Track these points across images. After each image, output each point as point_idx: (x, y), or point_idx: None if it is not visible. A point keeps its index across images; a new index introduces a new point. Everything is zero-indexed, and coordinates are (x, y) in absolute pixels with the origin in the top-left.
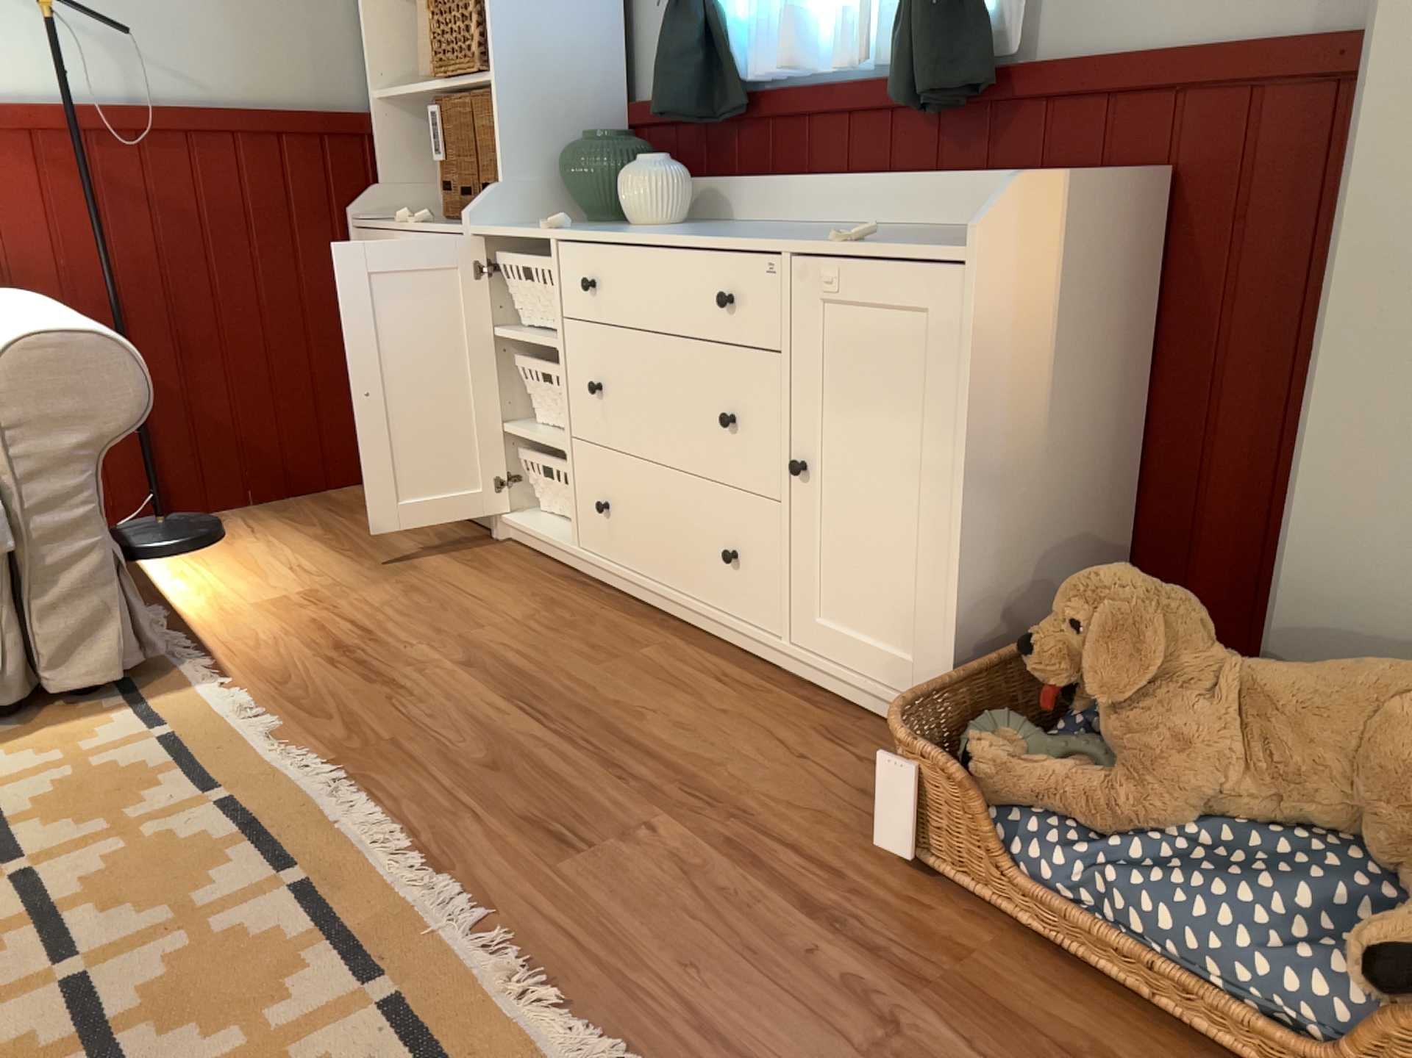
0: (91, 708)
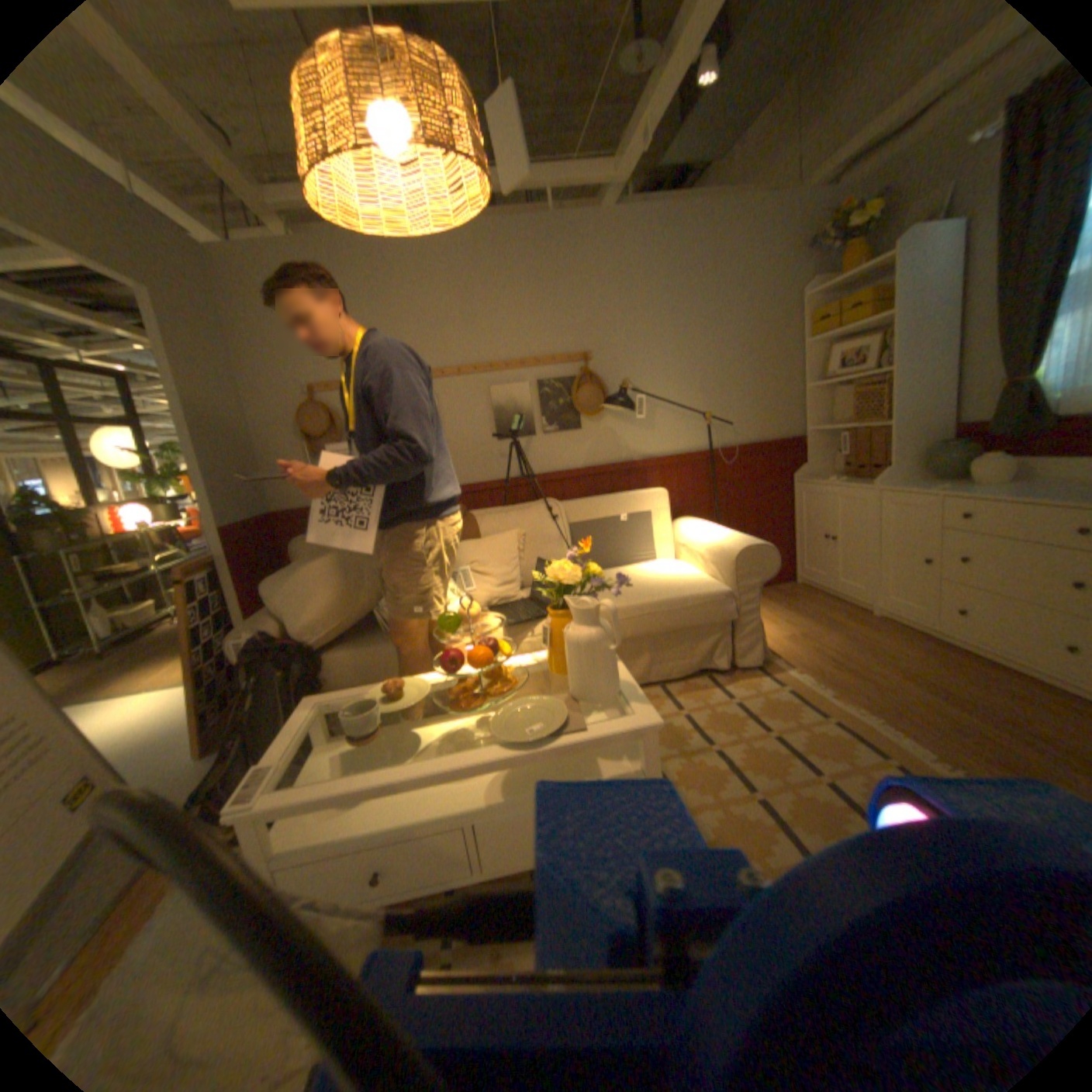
0: (750, 675)
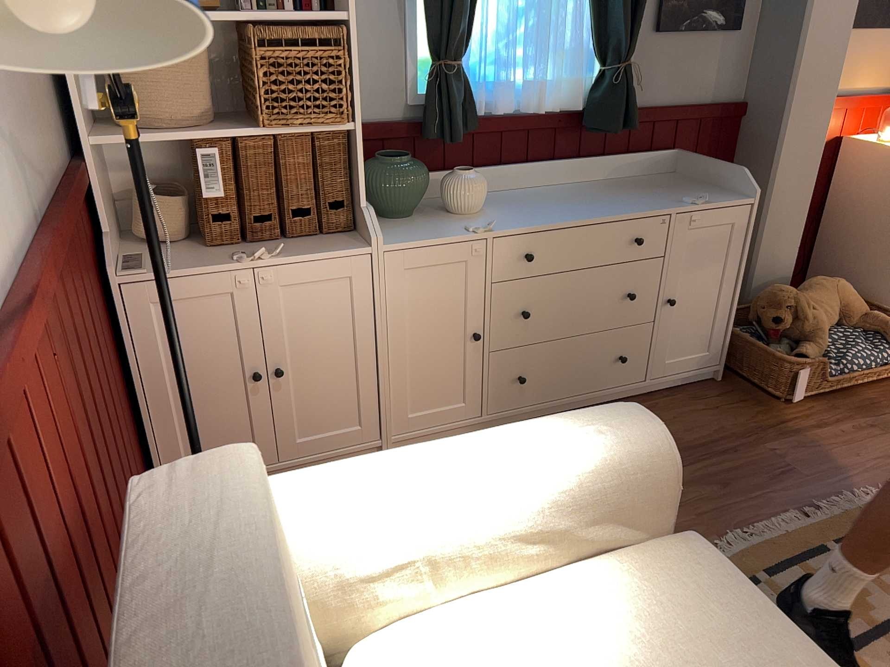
0: None
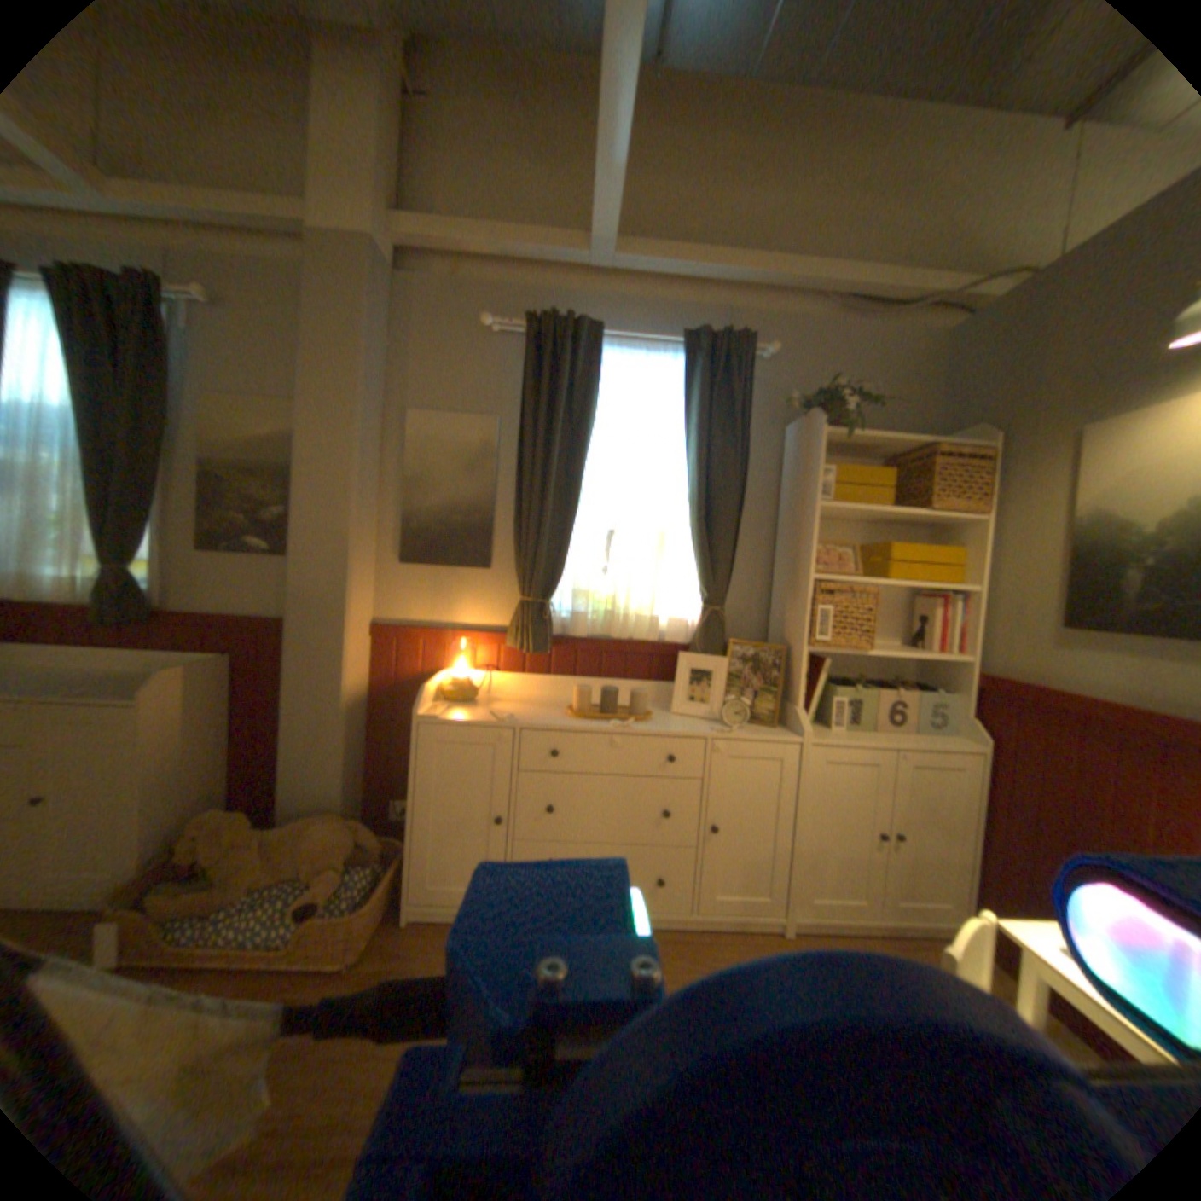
0: None
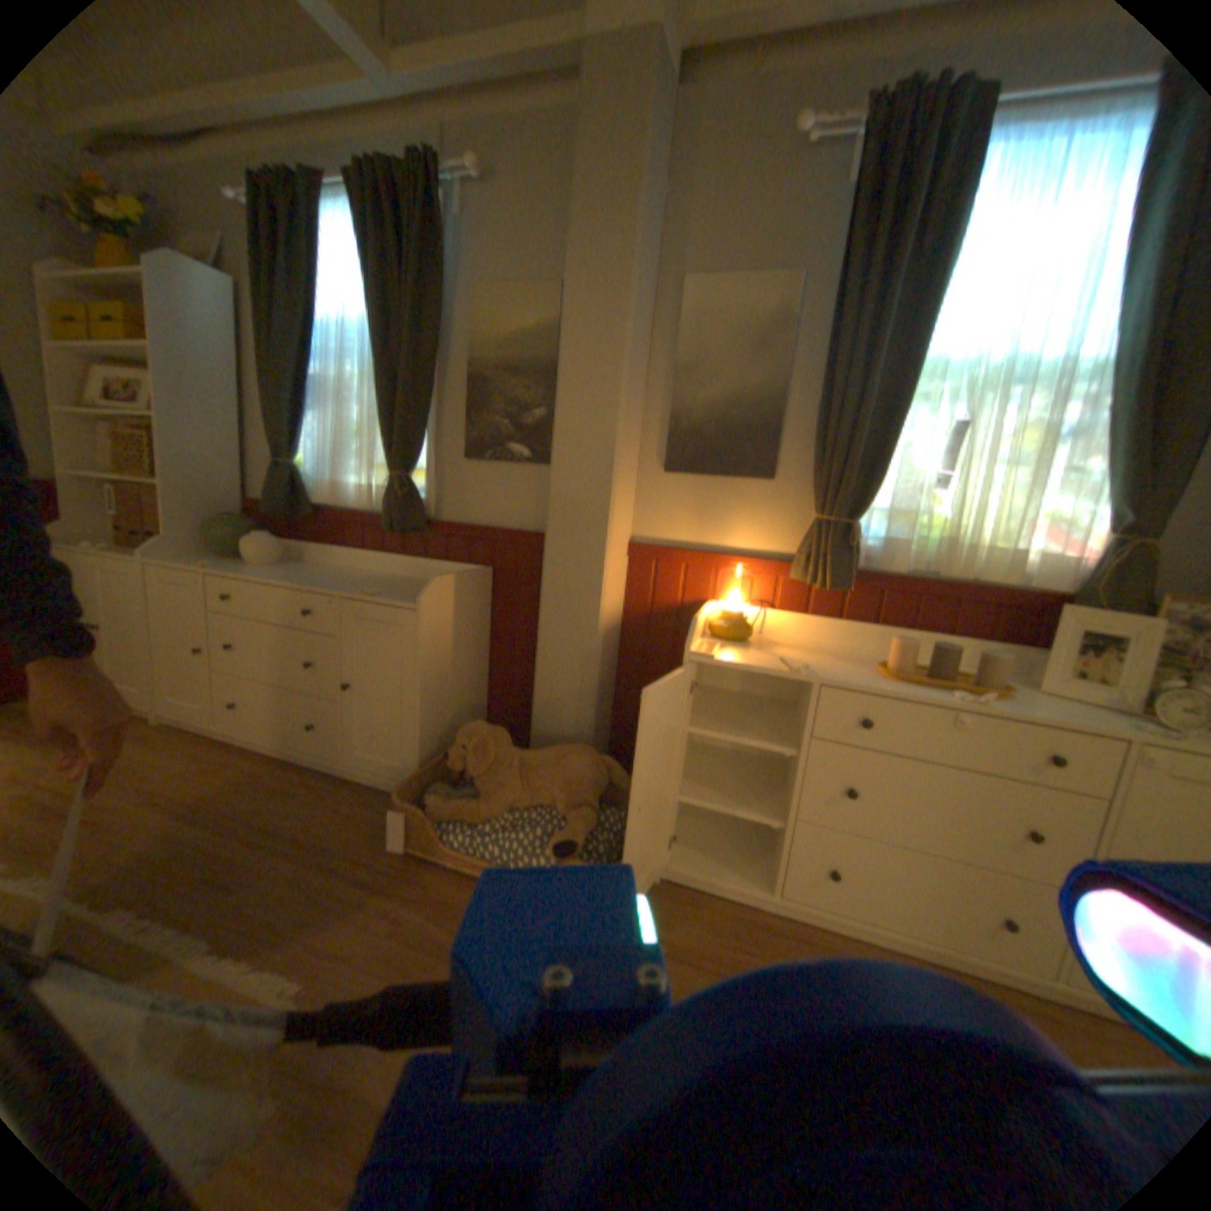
0: None
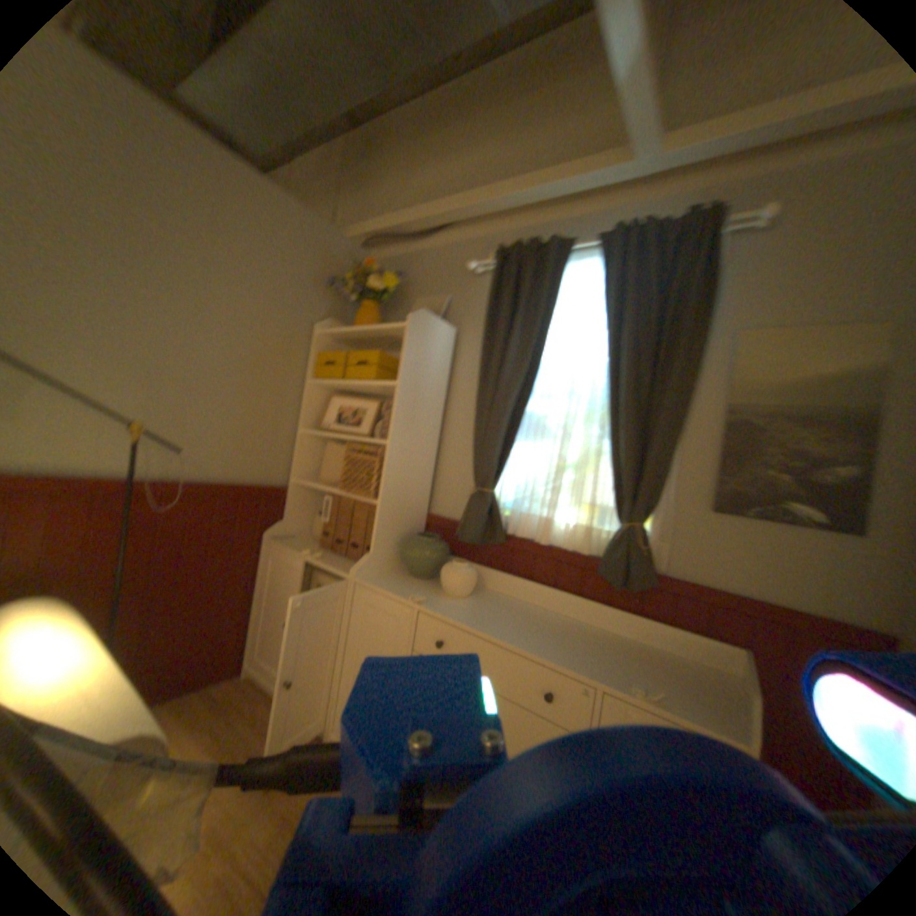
0: None
